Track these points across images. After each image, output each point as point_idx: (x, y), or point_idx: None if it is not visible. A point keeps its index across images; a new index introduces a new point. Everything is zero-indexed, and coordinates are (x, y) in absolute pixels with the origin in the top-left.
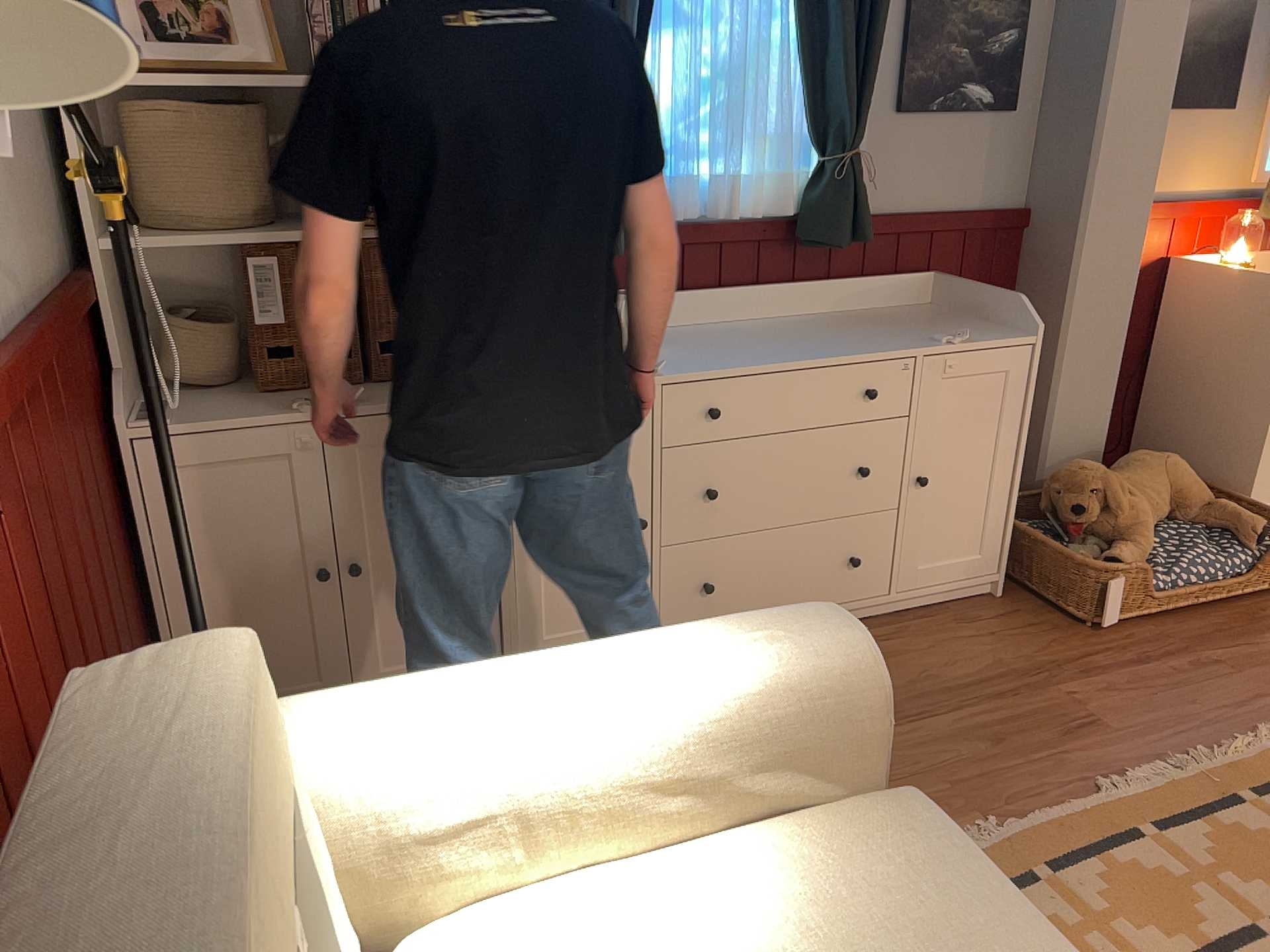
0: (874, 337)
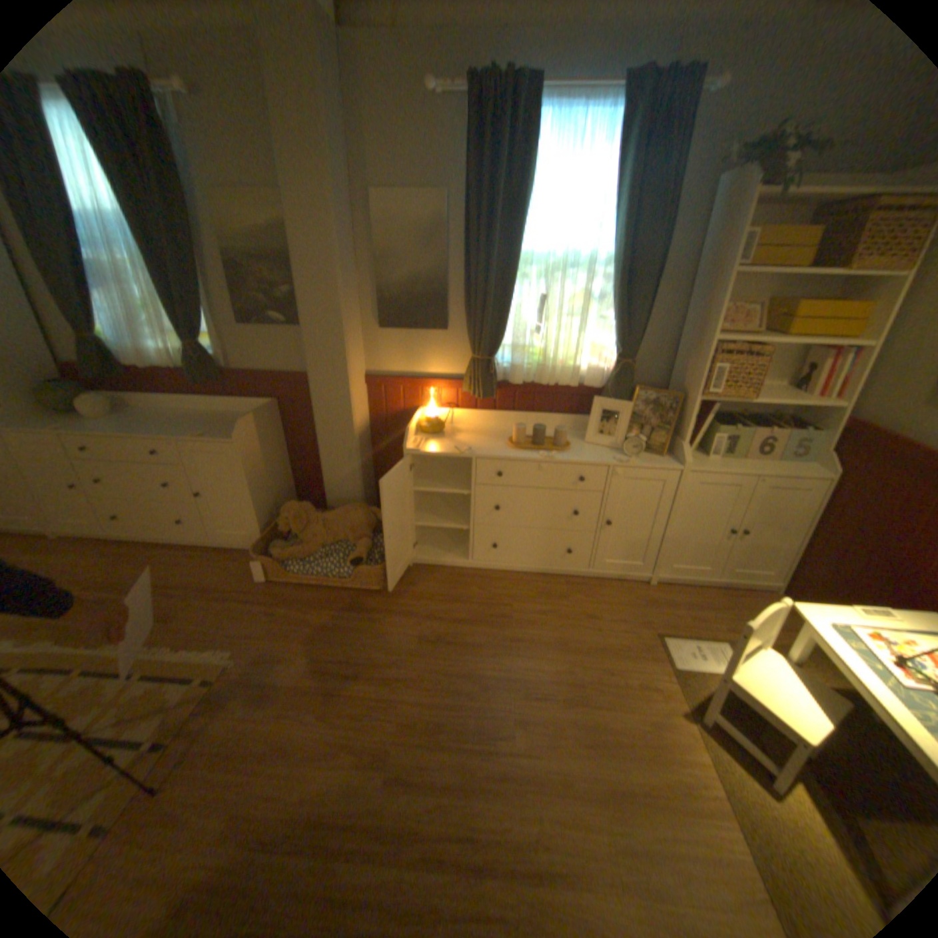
0: (181, 429)
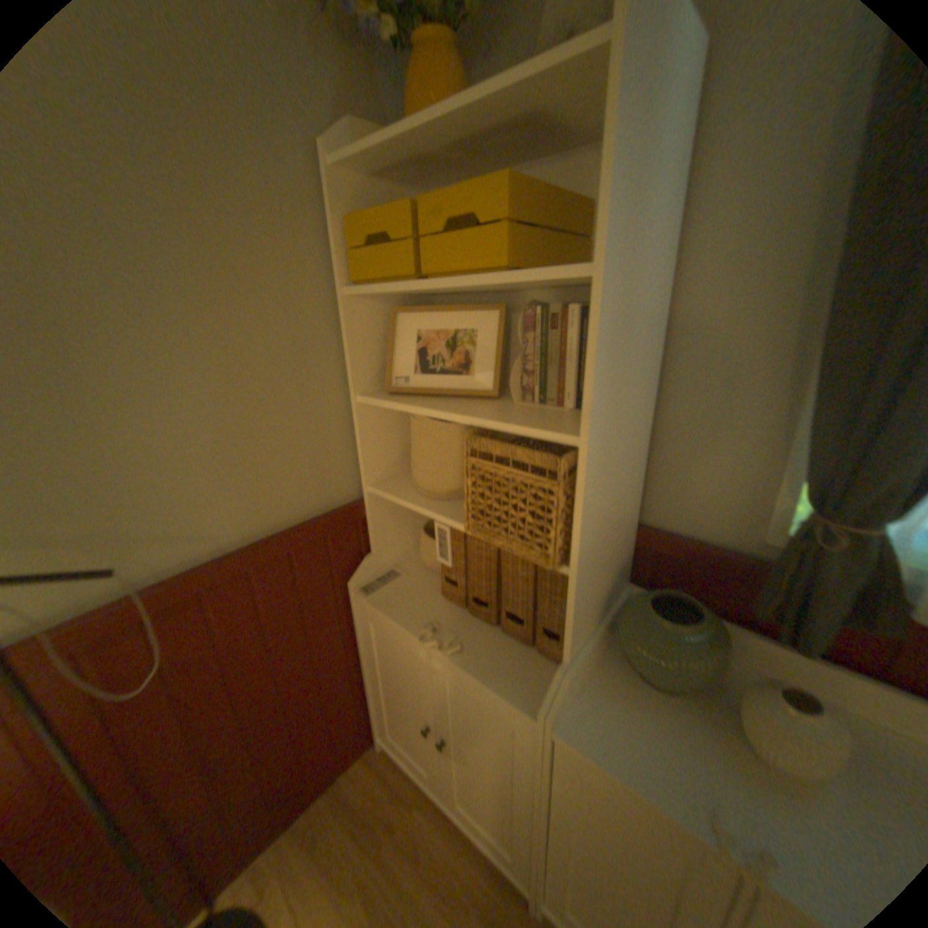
0: None
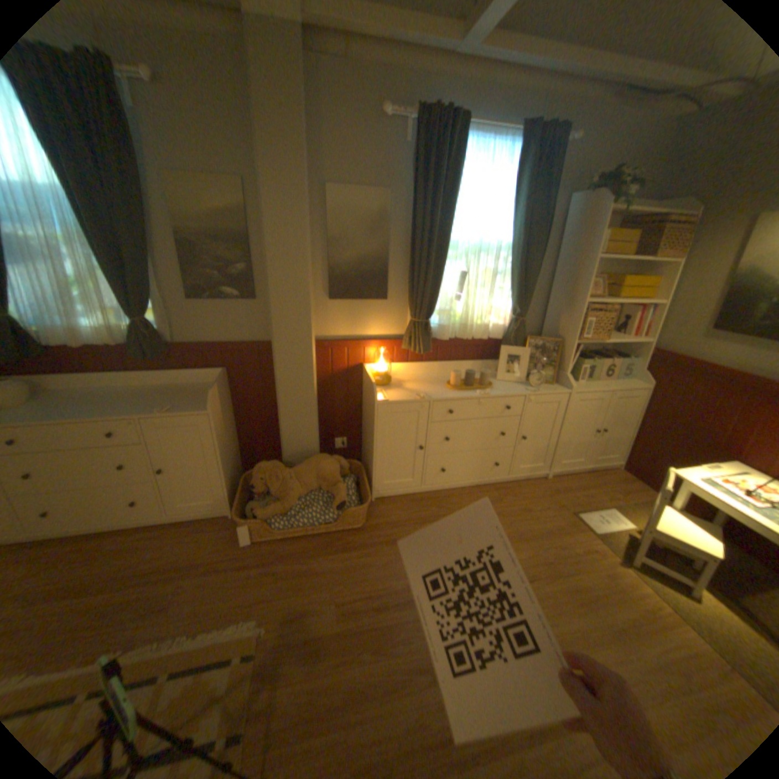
0: (136, 406)
